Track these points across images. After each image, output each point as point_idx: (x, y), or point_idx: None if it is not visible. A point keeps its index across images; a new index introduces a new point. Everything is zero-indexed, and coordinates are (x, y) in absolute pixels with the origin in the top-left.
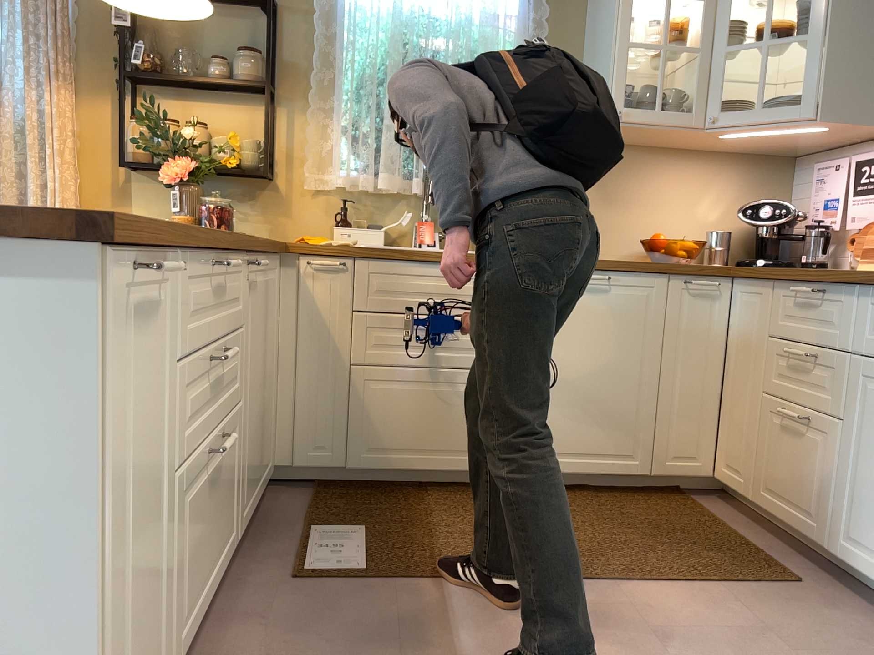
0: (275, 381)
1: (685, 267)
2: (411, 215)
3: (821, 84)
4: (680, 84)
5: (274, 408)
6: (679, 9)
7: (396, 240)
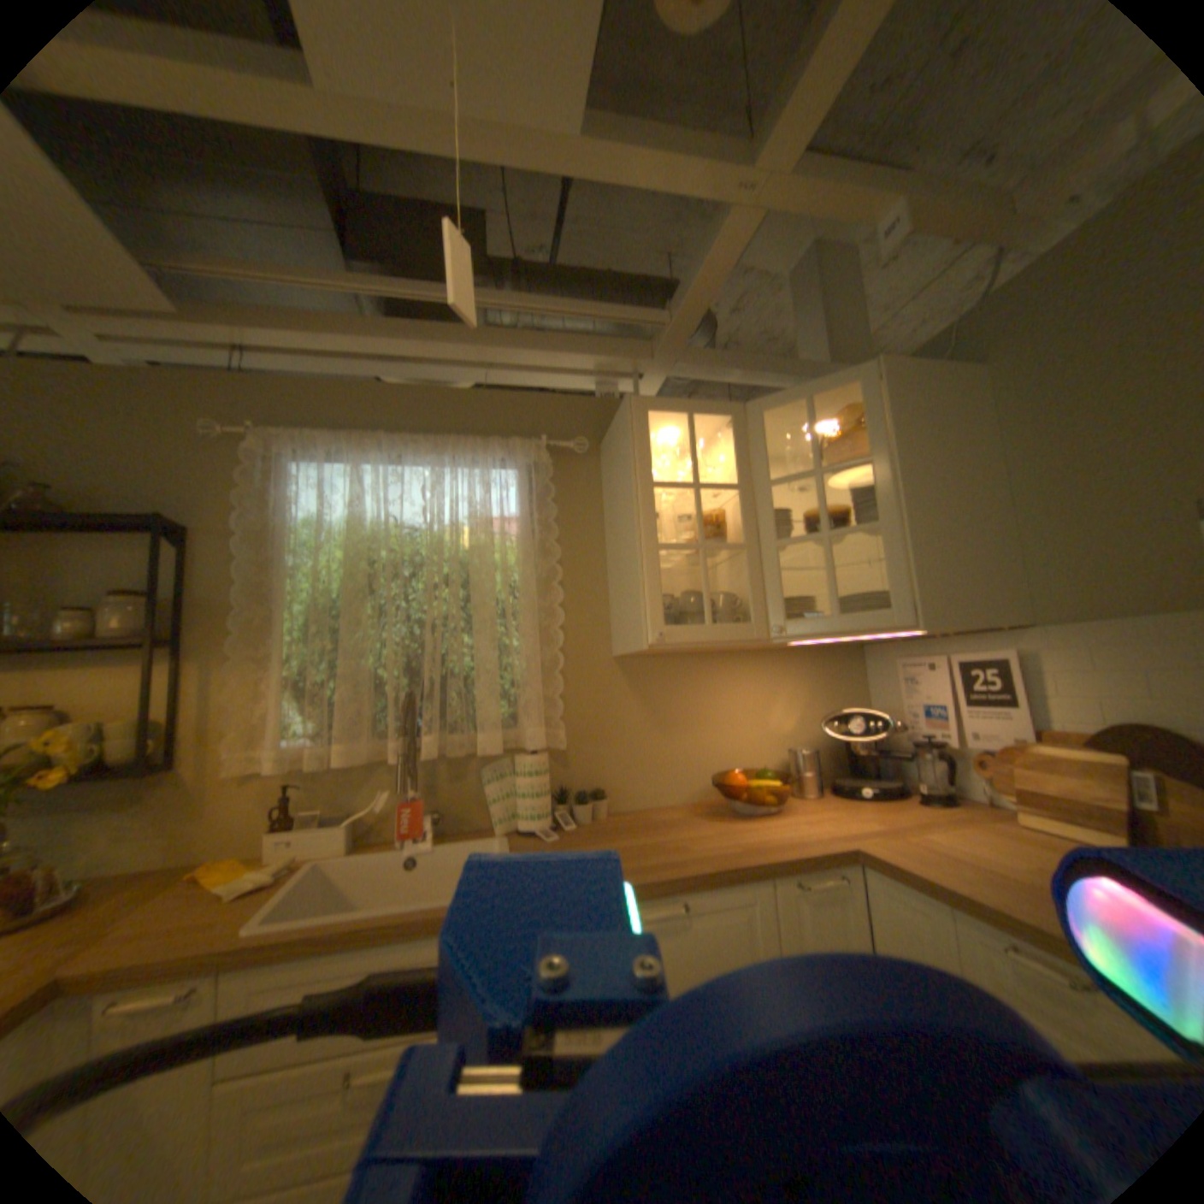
0: None
1: (797, 866)
2: (390, 796)
3: (912, 581)
4: (725, 582)
5: None
6: (708, 499)
7: (375, 829)
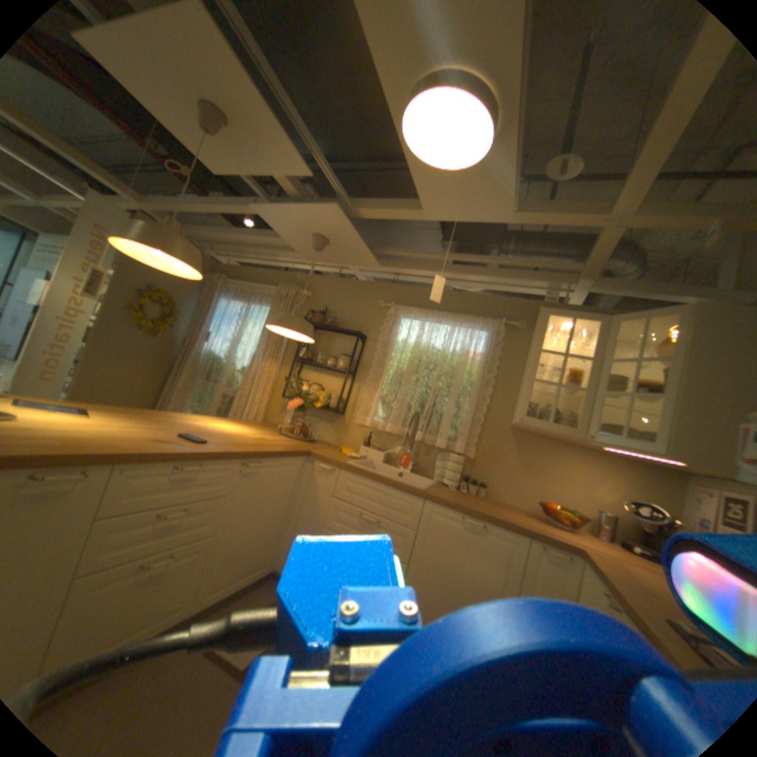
0: (286, 523)
1: (543, 539)
2: (400, 449)
3: (674, 432)
4: (582, 408)
5: (282, 537)
6: (589, 362)
7: (393, 460)
